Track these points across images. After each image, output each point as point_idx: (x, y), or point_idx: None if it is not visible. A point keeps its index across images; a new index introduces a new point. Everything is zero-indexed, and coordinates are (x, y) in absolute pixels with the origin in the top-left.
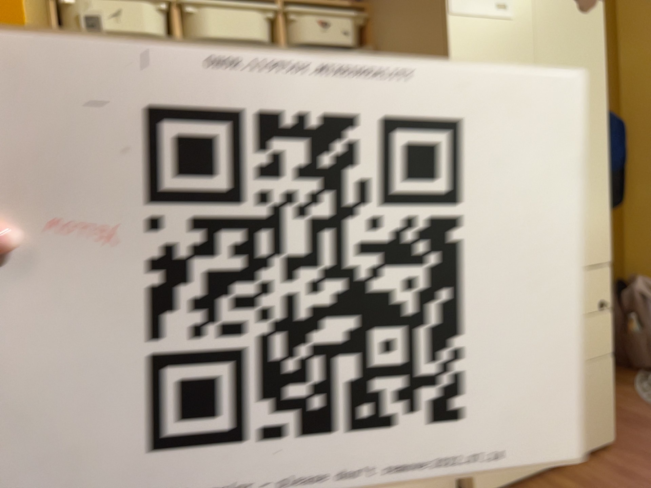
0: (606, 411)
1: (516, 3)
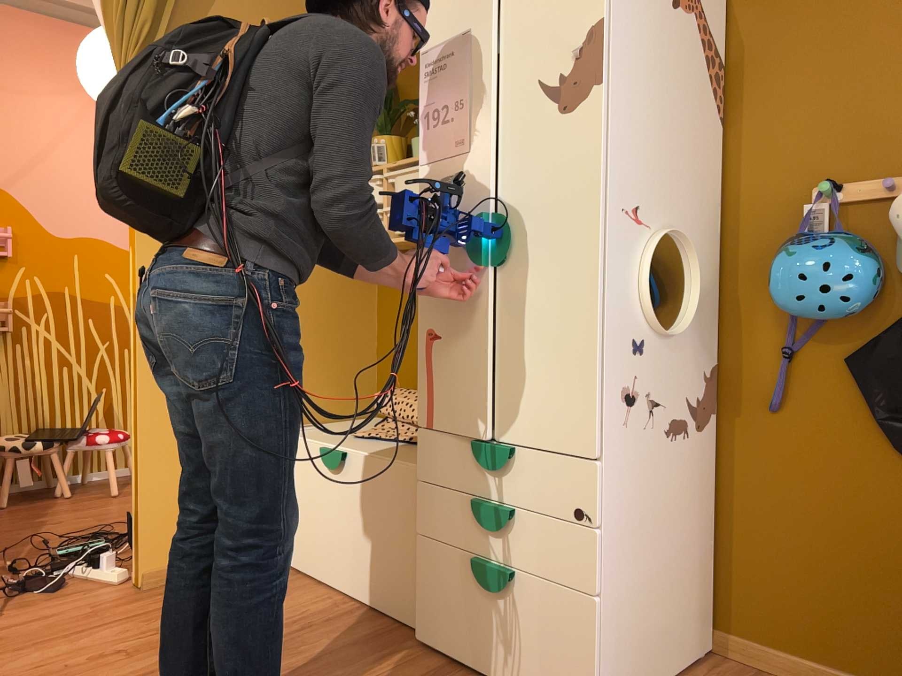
0: (576, 672)
1: (476, 136)
